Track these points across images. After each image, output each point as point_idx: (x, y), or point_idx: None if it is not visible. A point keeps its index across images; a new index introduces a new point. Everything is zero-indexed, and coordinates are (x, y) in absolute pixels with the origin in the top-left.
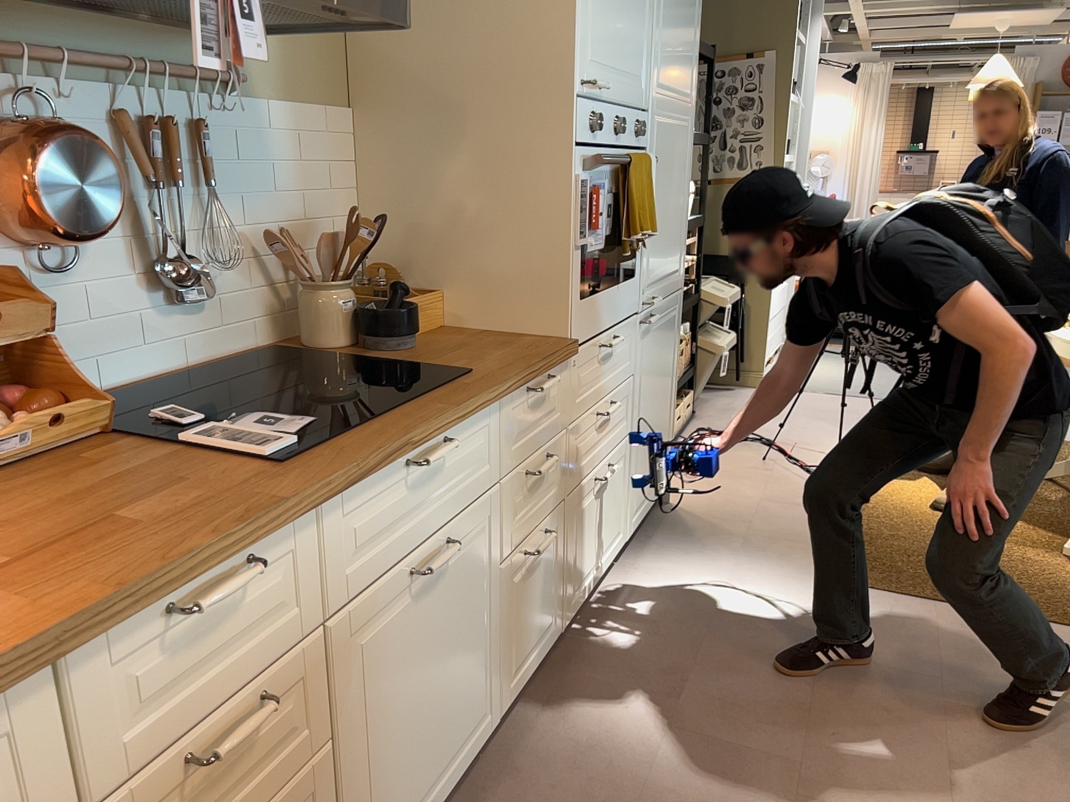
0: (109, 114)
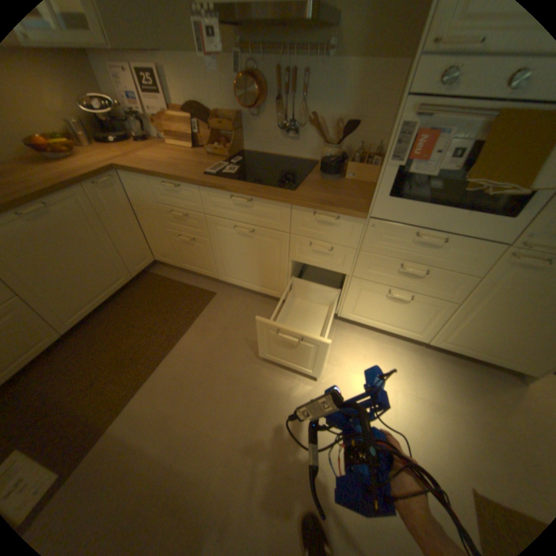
0: (272, 66)
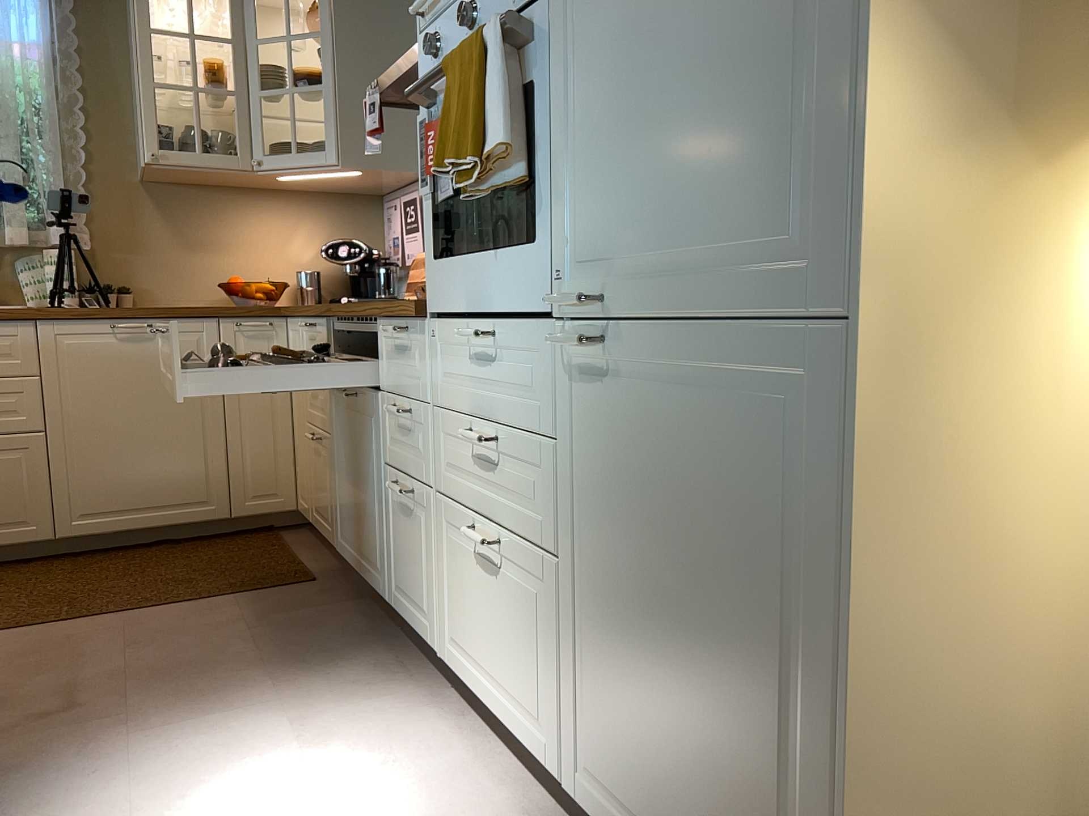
0: None
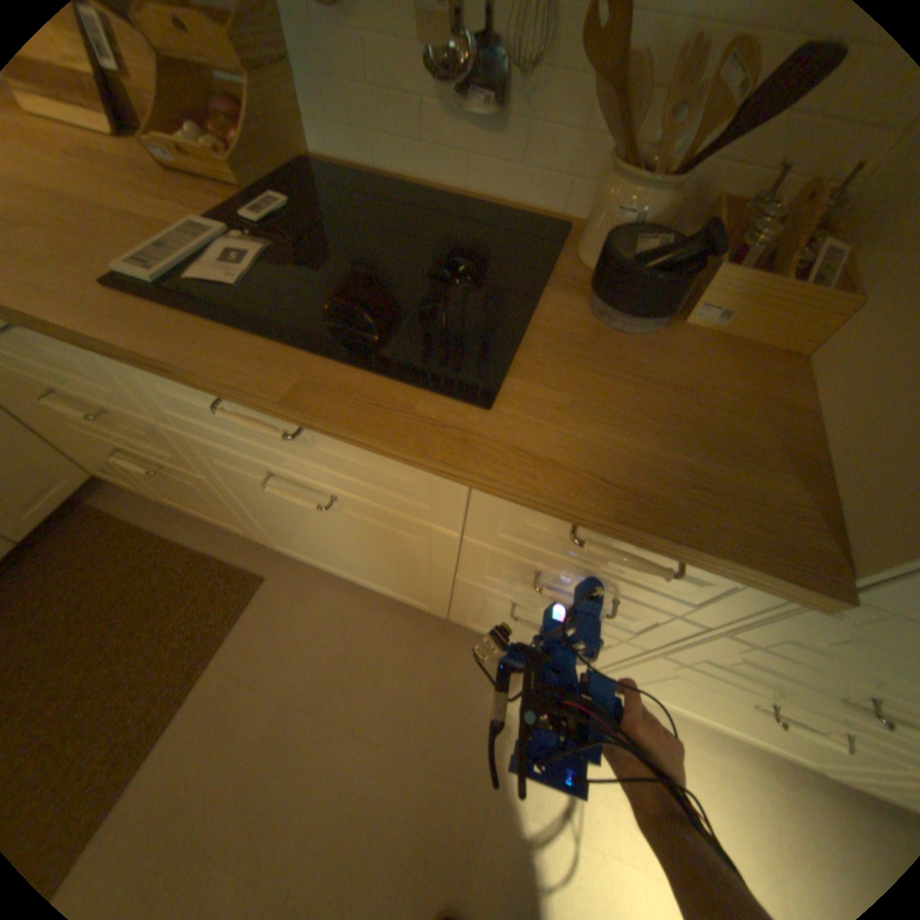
0: None
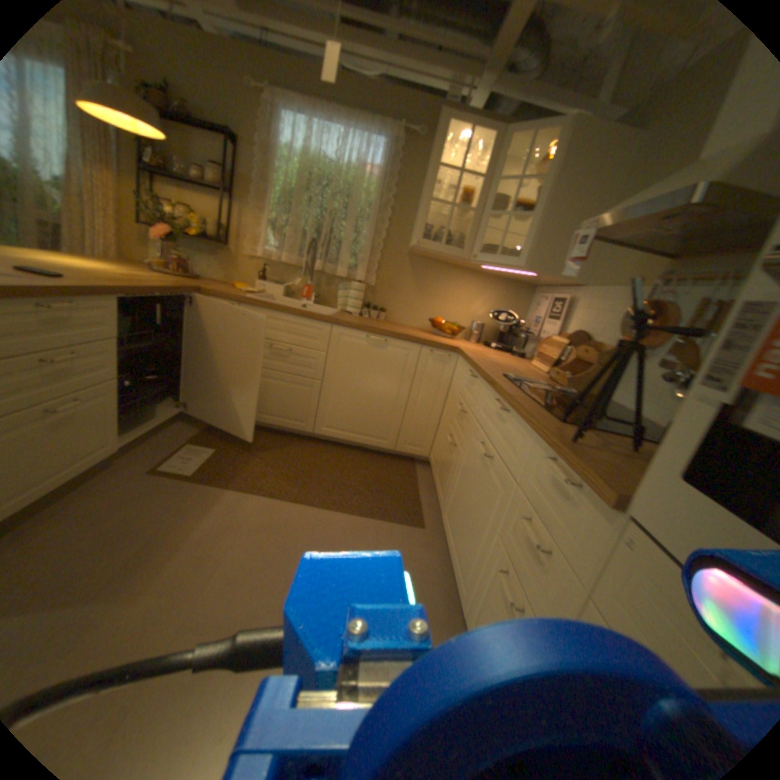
0: (702, 300)
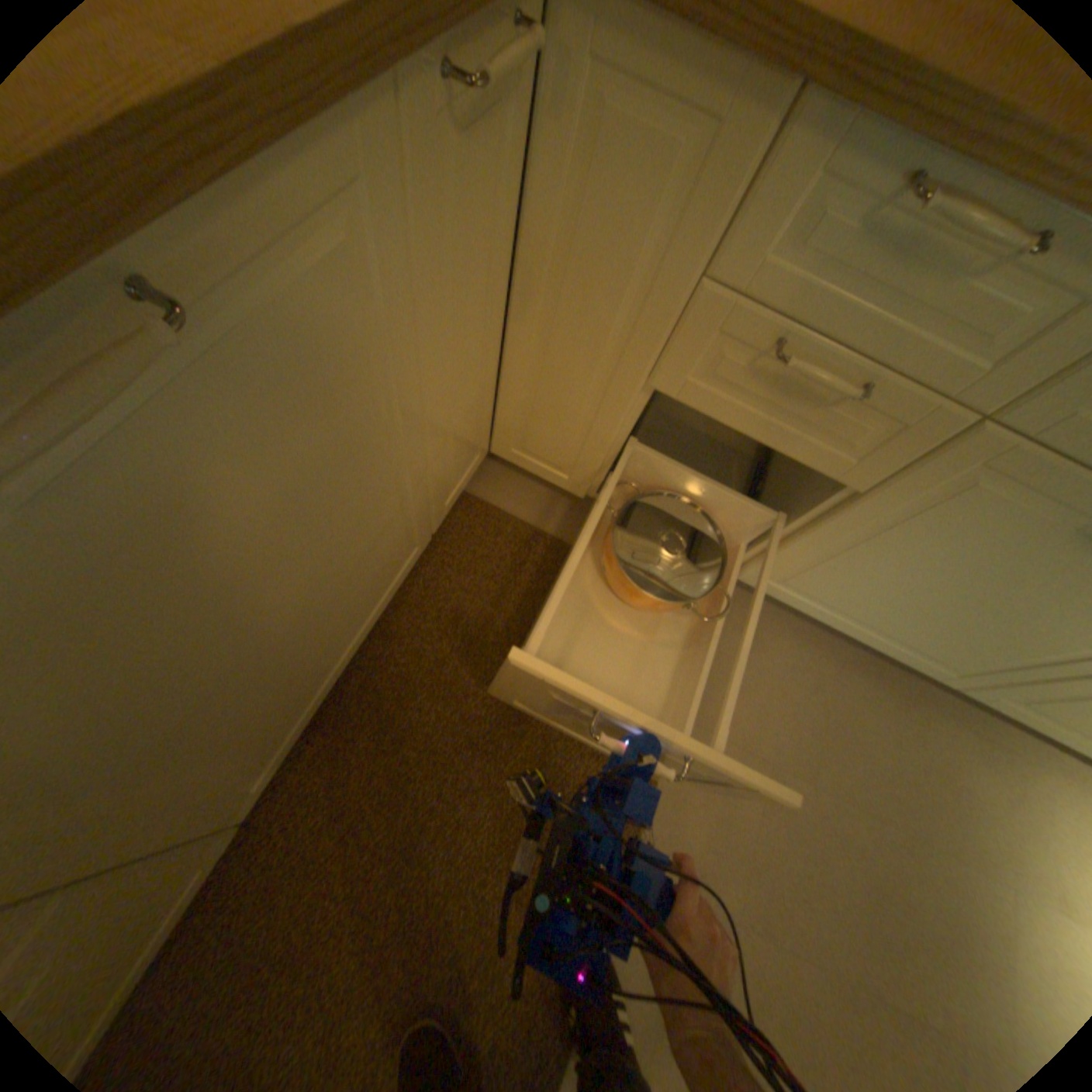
0: None
